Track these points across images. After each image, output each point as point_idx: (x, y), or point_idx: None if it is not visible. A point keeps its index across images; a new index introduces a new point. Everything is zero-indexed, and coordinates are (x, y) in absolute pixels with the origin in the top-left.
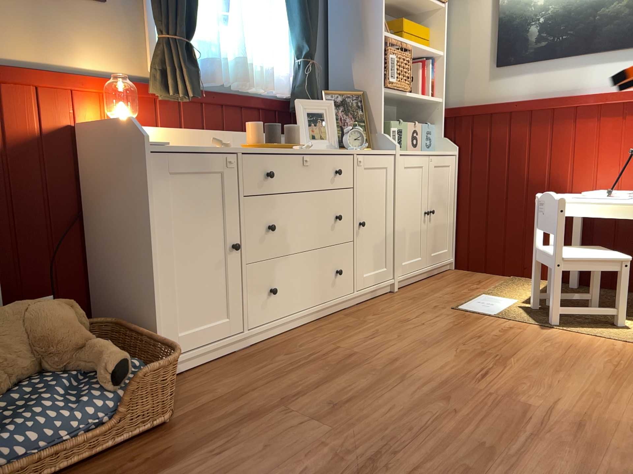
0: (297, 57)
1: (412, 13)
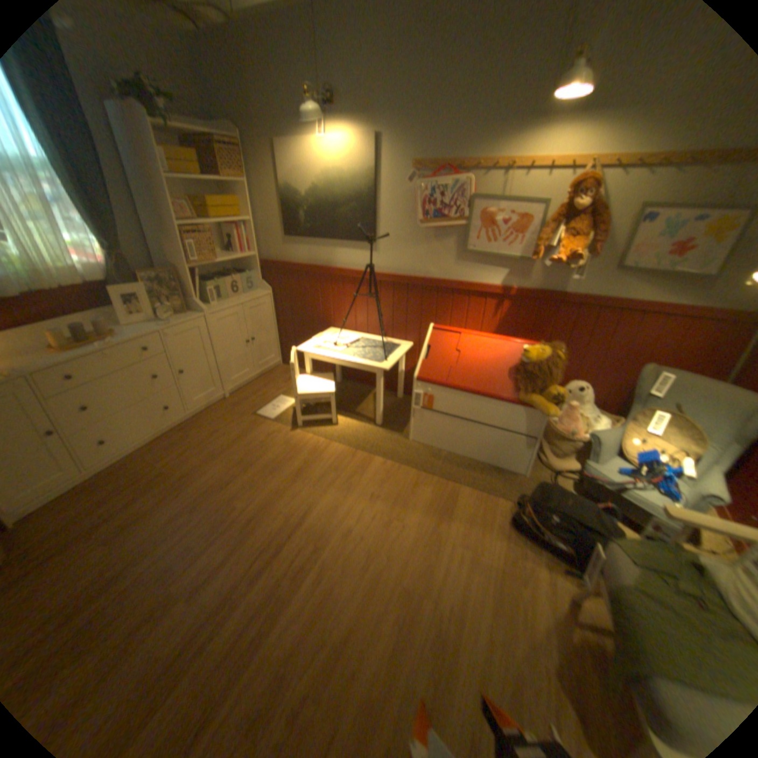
0: (101, 248)
1: (221, 181)
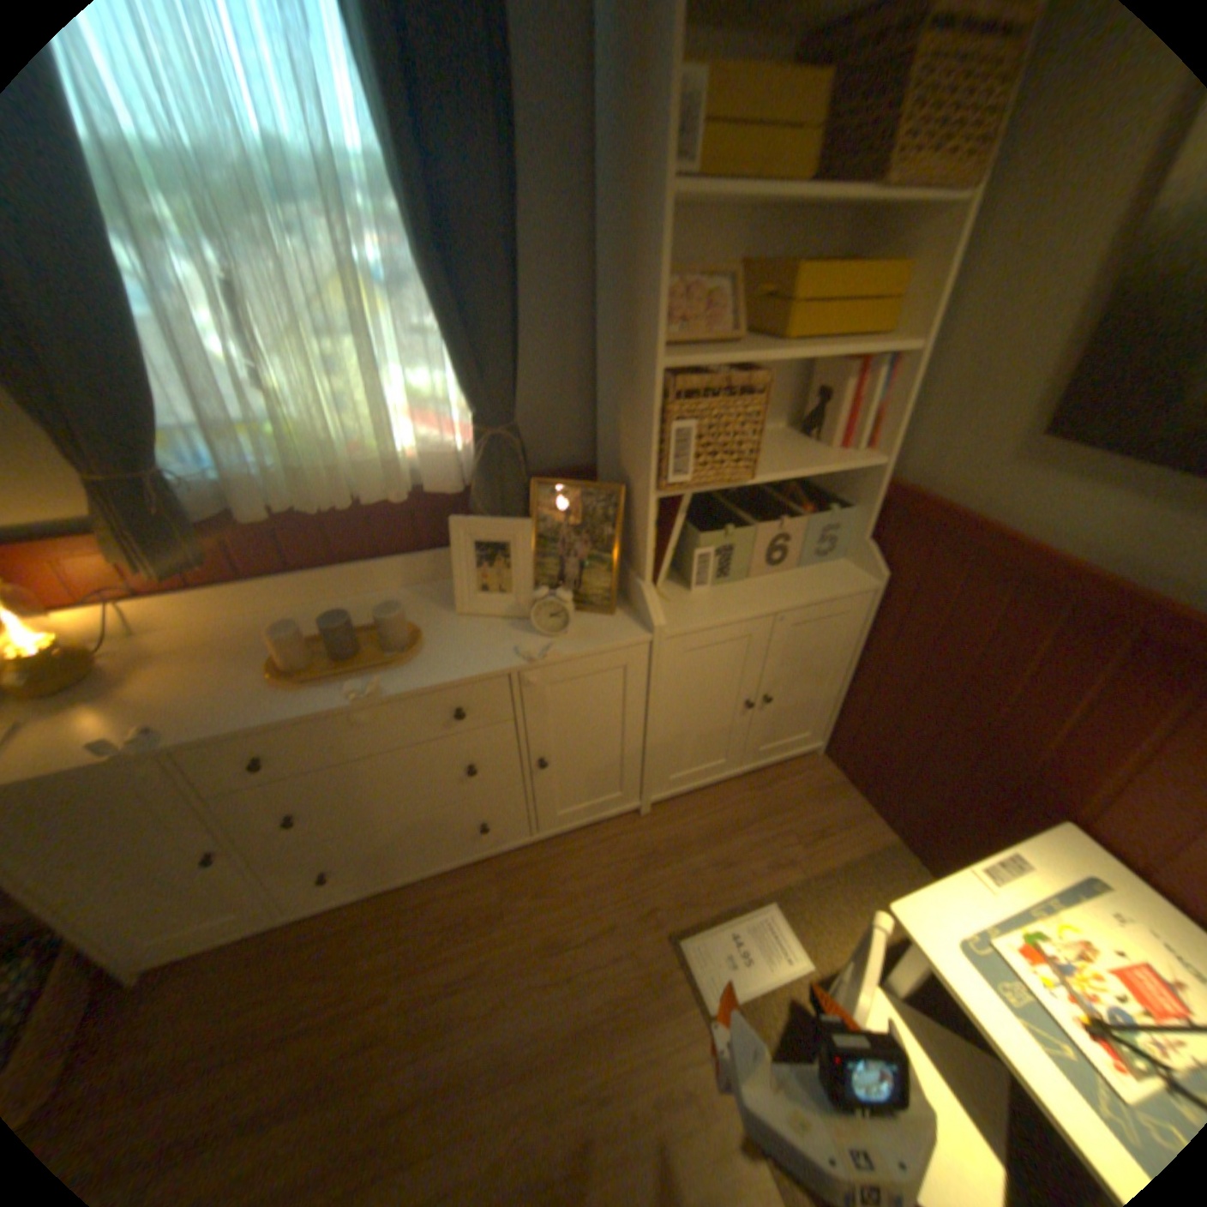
0: (472, 412)
1: (884, 204)
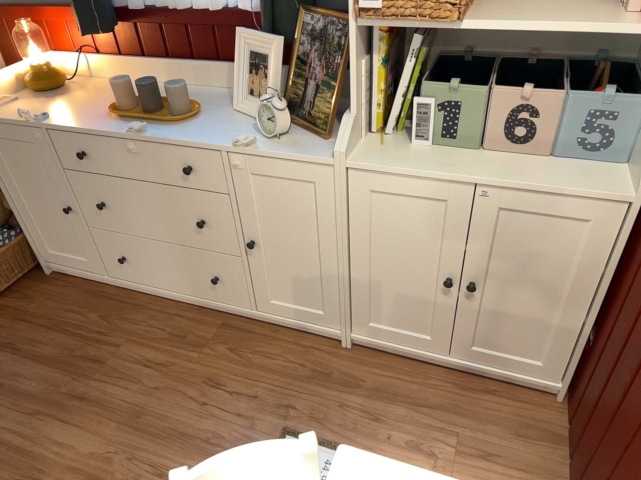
0: None
1: None
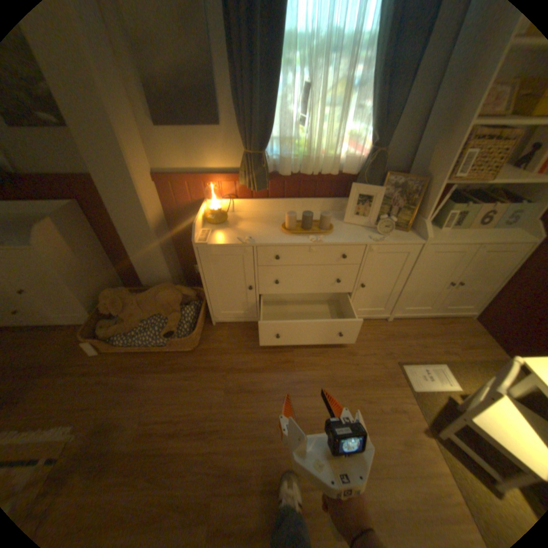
0: (372, 142)
1: None
